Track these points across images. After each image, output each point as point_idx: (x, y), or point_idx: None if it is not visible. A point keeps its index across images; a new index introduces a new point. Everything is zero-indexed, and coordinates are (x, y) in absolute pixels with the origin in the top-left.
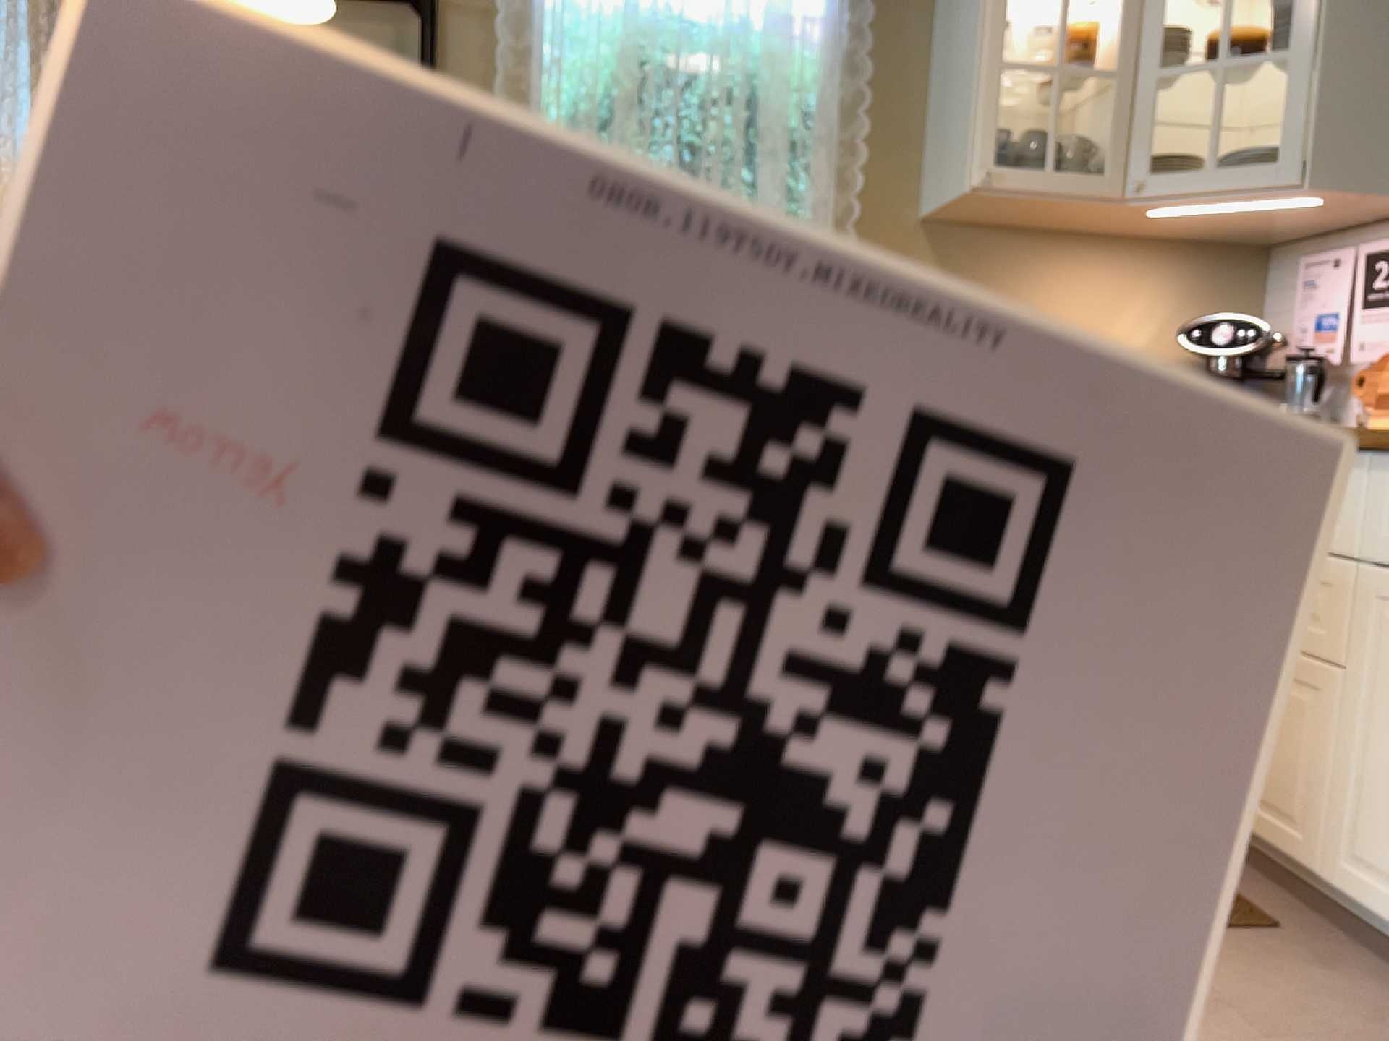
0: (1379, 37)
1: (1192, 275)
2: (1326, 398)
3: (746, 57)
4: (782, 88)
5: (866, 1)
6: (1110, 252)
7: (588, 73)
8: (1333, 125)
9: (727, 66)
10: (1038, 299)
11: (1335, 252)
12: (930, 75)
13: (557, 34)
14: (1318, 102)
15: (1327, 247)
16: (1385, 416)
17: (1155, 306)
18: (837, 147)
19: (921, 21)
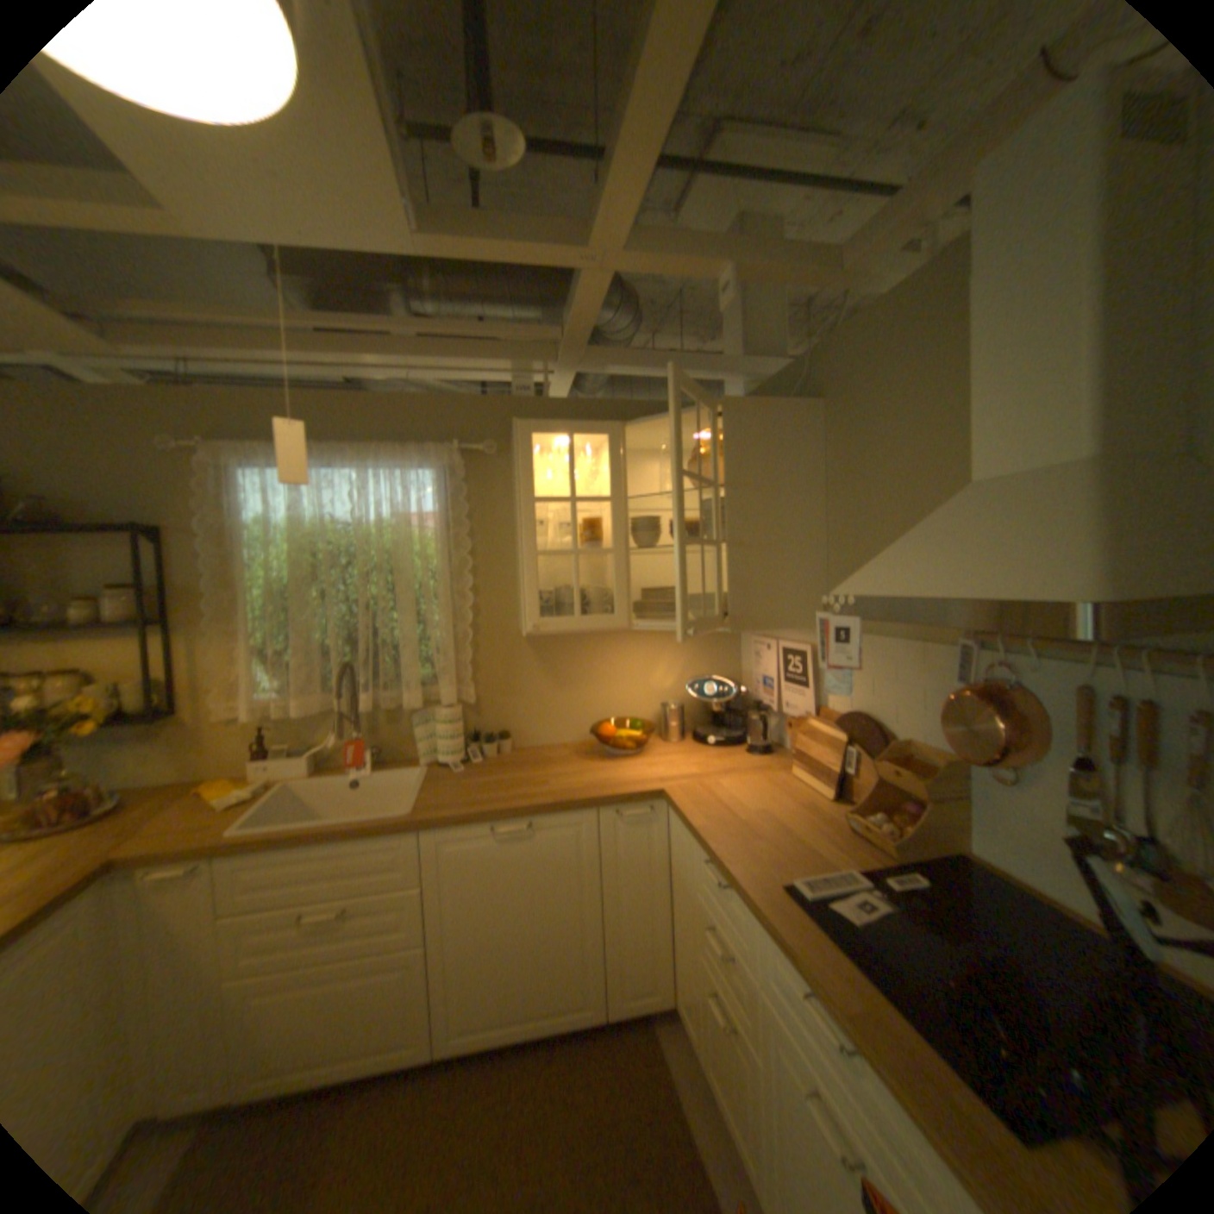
0: (761, 534)
1: (694, 640)
2: (775, 724)
3: (386, 543)
4: (408, 565)
5: (462, 503)
6: (643, 633)
7: (268, 570)
8: (740, 592)
9: (367, 555)
10: (601, 668)
11: (766, 640)
12: (514, 541)
13: (242, 546)
14: (728, 578)
15: (765, 629)
16: (798, 767)
17: (675, 662)
18: (455, 593)
19: (503, 507)
